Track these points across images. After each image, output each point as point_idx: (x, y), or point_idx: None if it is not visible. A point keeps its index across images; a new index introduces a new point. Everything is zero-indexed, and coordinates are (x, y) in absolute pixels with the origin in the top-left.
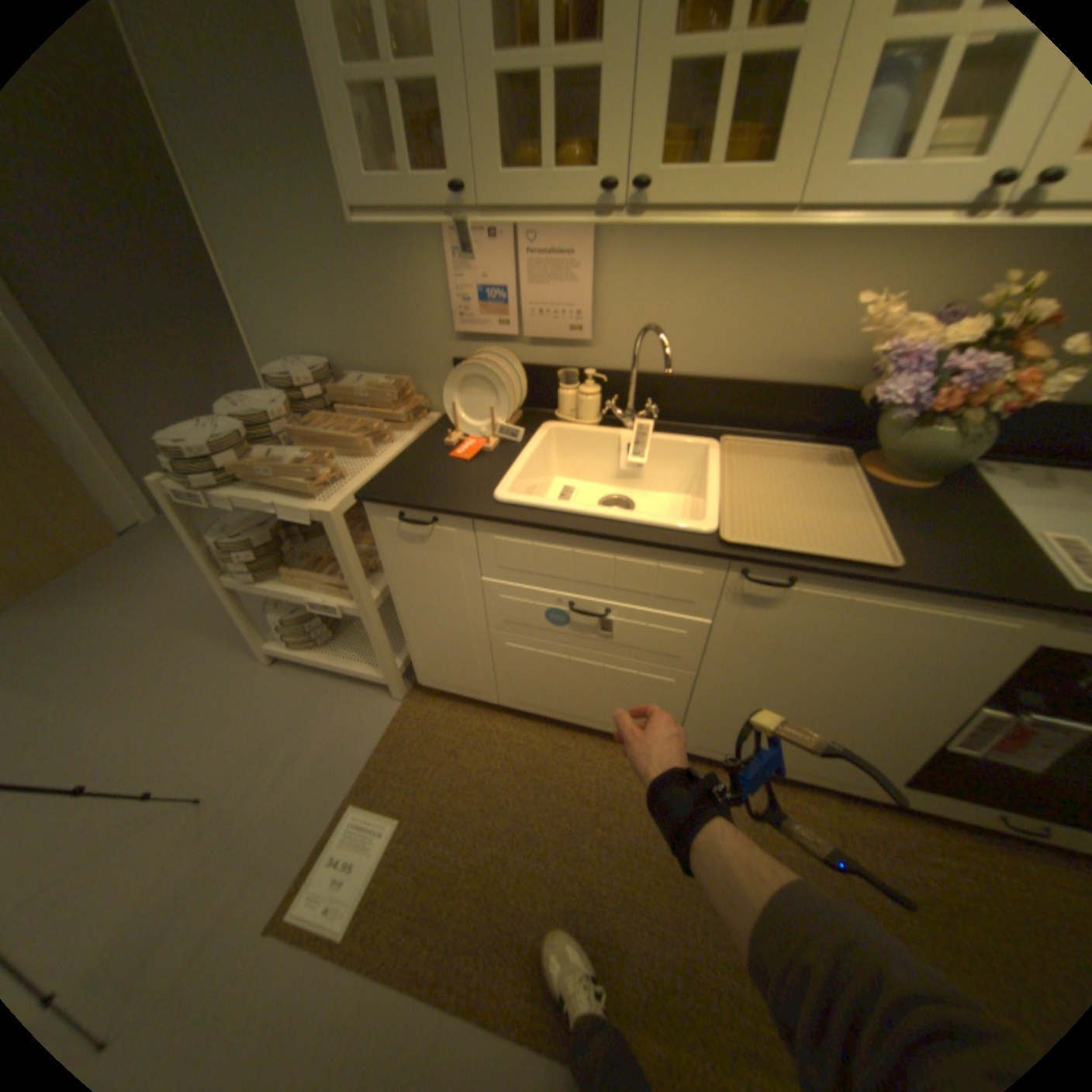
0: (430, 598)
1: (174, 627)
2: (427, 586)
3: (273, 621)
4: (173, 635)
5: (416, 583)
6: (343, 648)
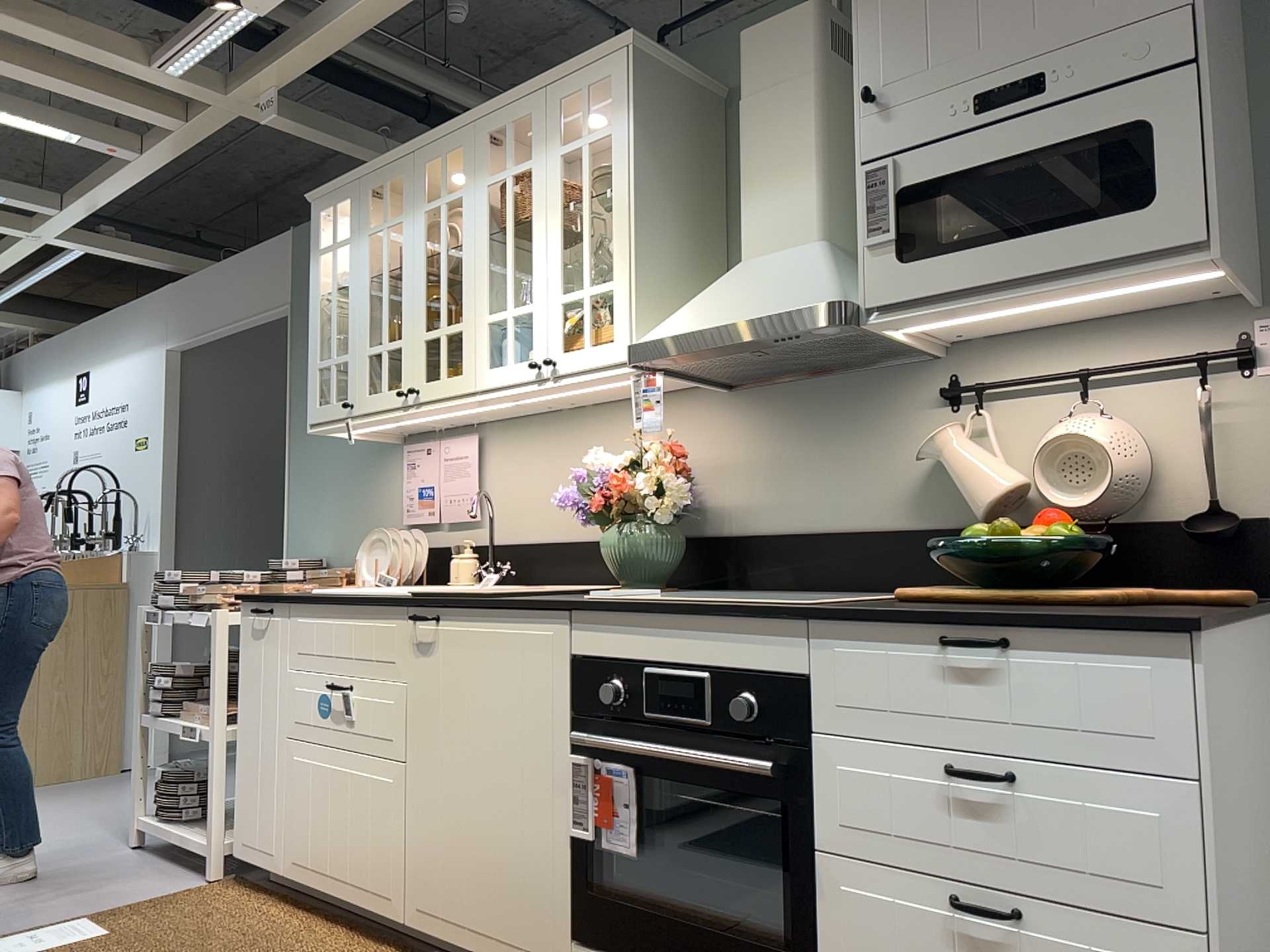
0: (257, 705)
1: (92, 818)
2: (257, 689)
3: (158, 773)
4: (86, 822)
5: (252, 688)
6: (200, 827)
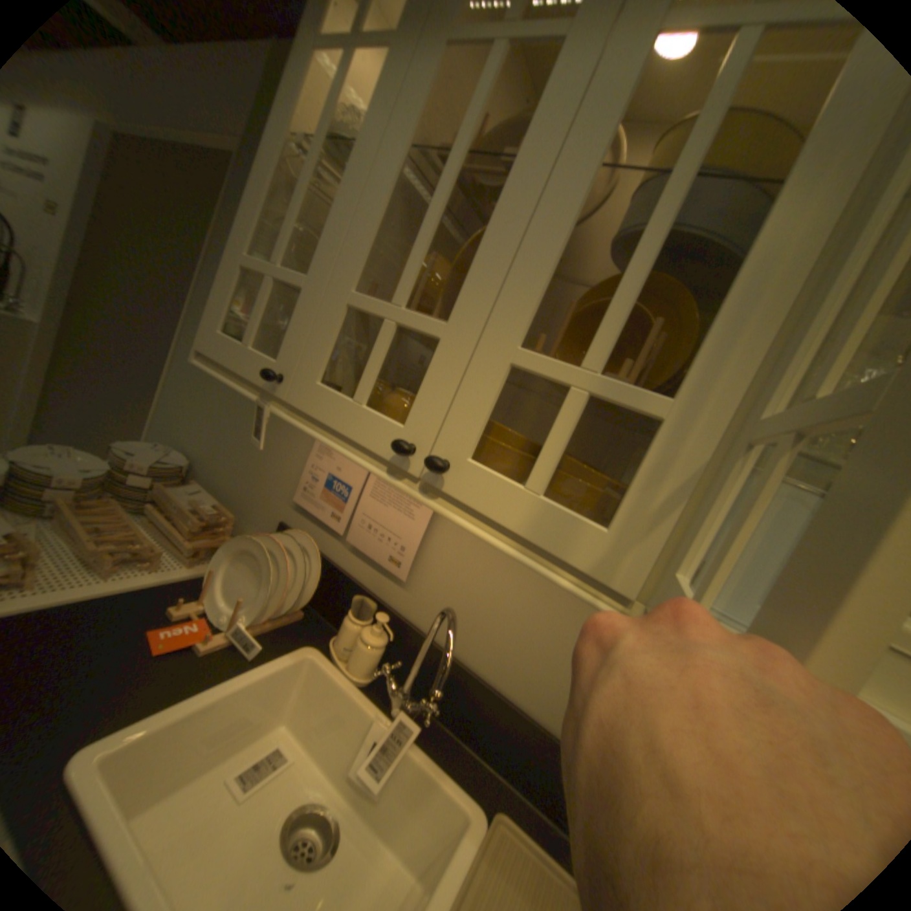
0: None
1: None
2: None
3: None
4: None
5: None
6: None
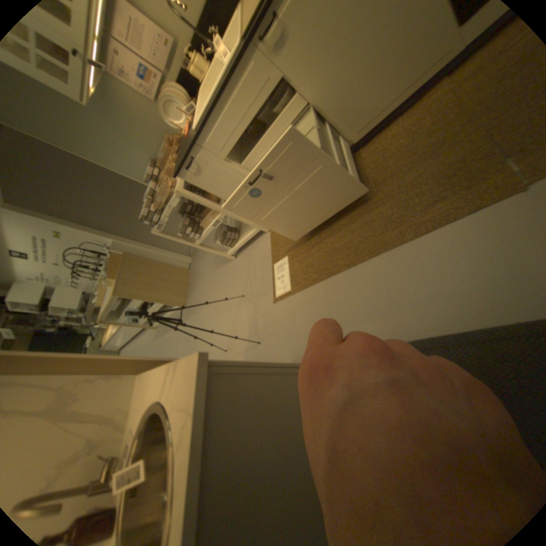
0: (227, 186)
1: (213, 273)
2: (221, 183)
3: (219, 243)
4: (214, 274)
5: (219, 186)
6: (243, 234)
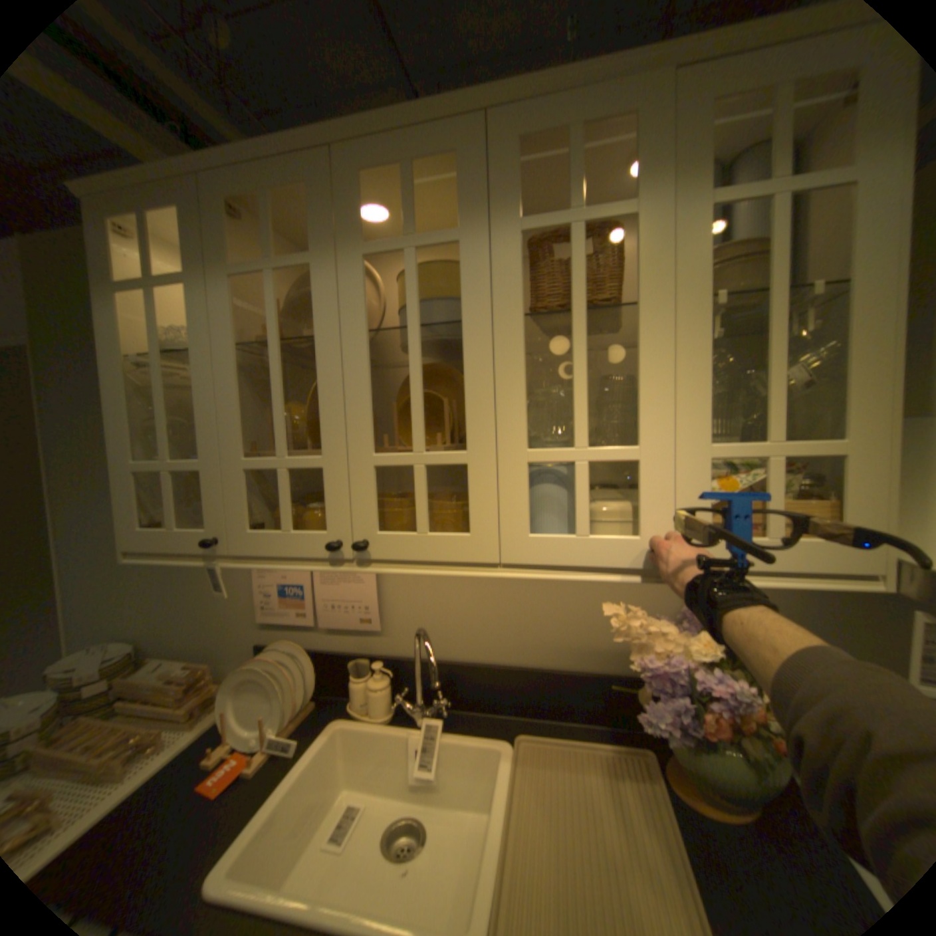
0: None
1: None
2: None
3: None
4: None
5: None
6: None
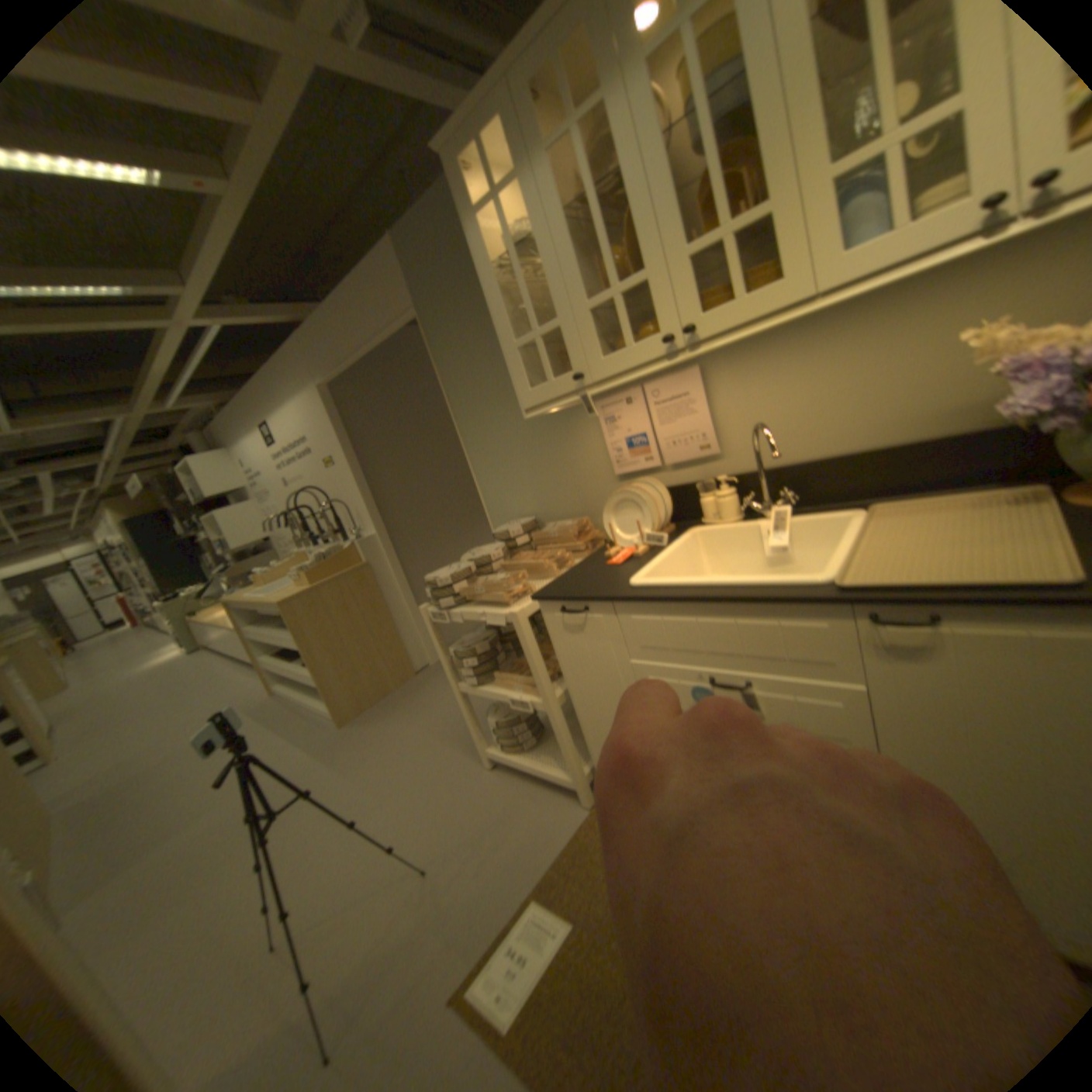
0: (595, 685)
1: (434, 735)
2: (591, 672)
3: (492, 721)
4: (433, 741)
5: (582, 671)
6: (544, 752)
